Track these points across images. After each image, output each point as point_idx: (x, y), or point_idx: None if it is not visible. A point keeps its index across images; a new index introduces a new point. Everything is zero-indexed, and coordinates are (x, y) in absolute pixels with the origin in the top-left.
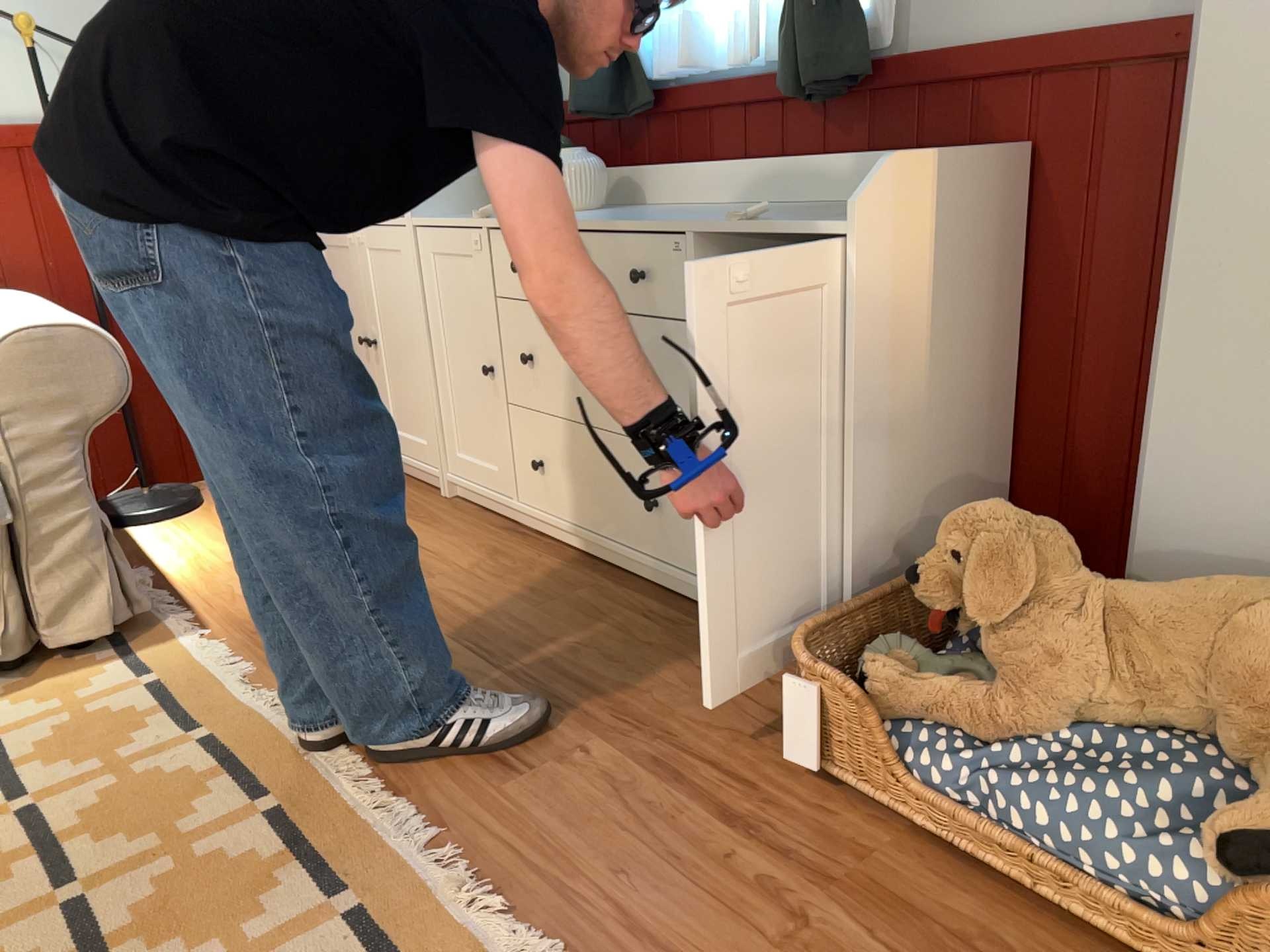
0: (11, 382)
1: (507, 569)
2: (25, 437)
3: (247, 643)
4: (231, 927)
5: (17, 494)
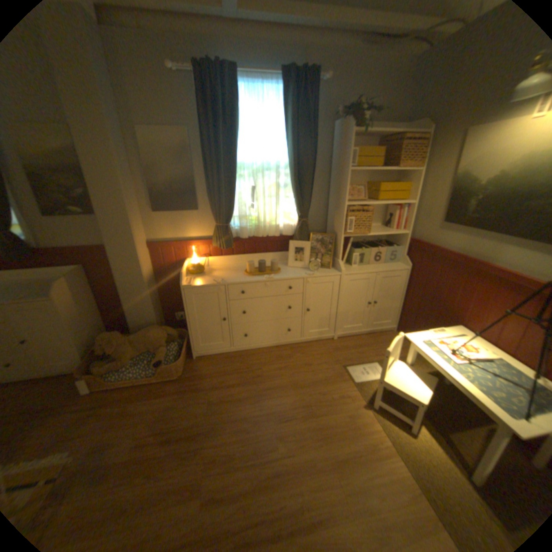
0: None
1: None
2: None
3: None
4: None
5: None
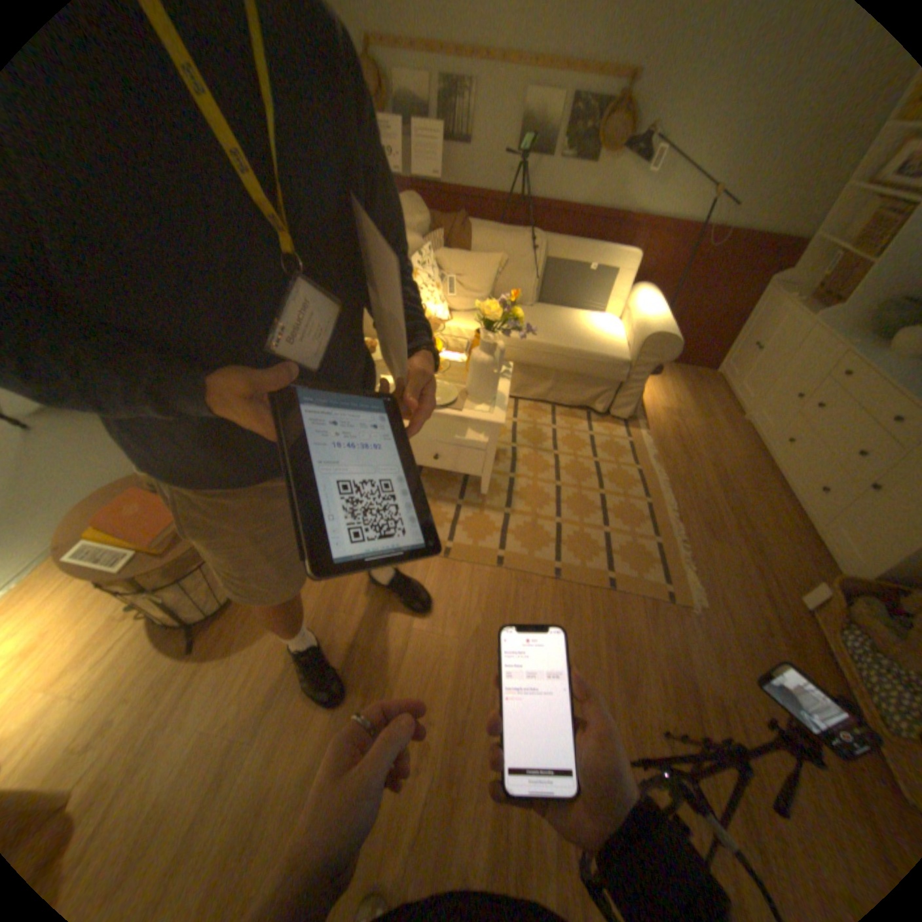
0: (647, 346)
1: (751, 468)
2: (640, 362)
3: (657, 444)
4: (632, 527)
5: (629, 376)
